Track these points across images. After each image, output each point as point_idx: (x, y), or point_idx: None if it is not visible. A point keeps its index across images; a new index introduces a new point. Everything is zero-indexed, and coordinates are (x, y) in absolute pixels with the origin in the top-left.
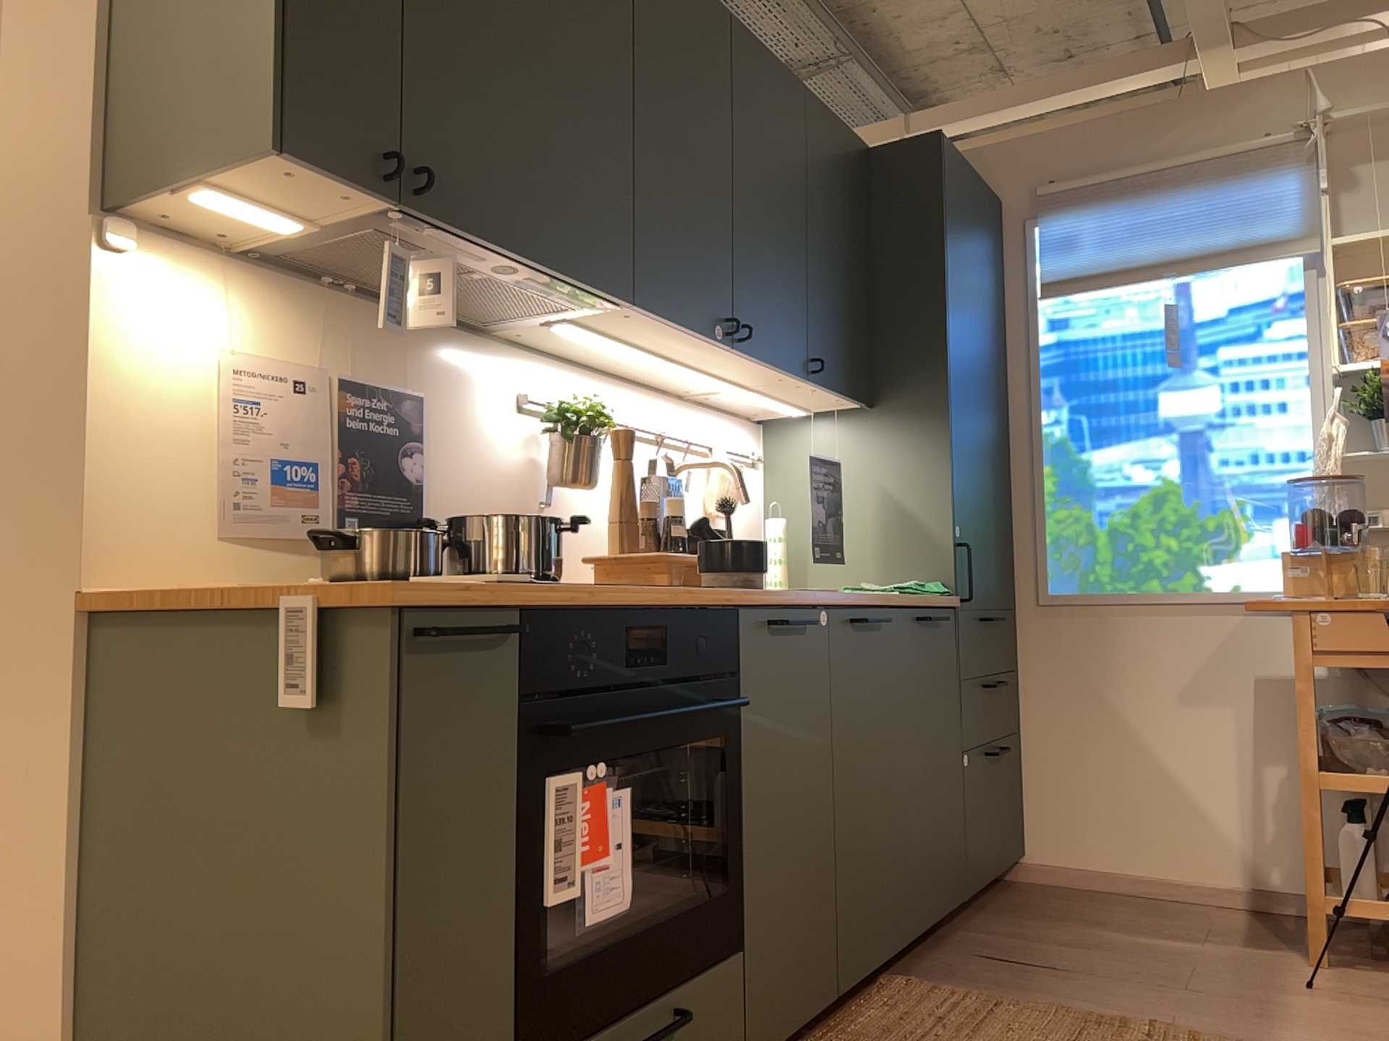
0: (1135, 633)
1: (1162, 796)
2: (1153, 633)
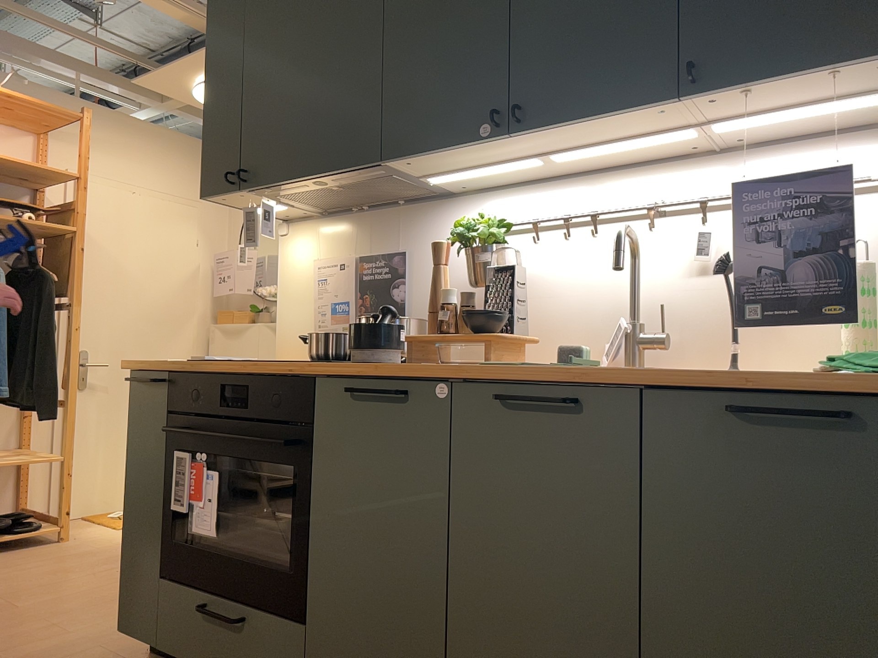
0: None
1: None
2: None
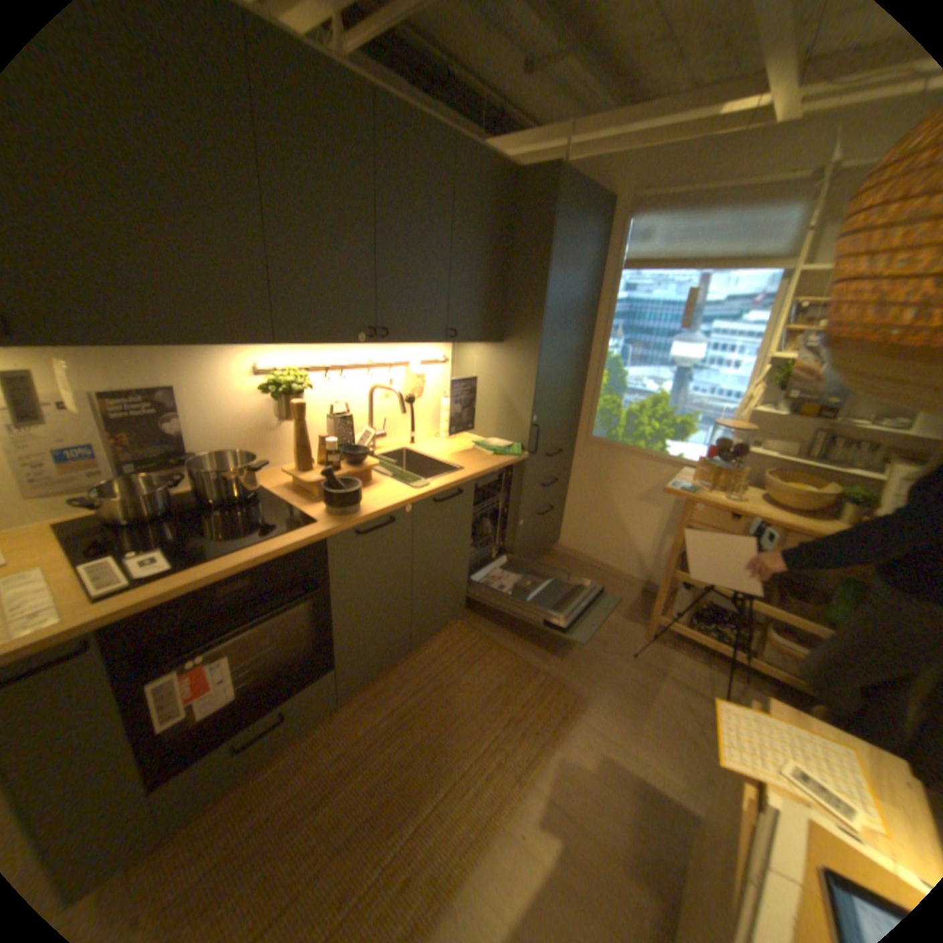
0: (626, 464)
1: (619, 536)
2: (634, 466)
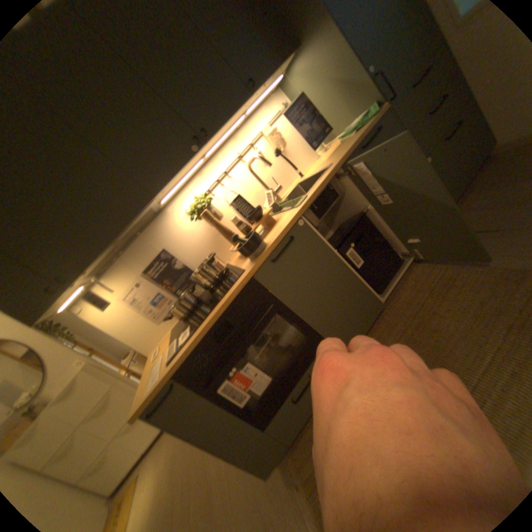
0: None
1: None
2: None
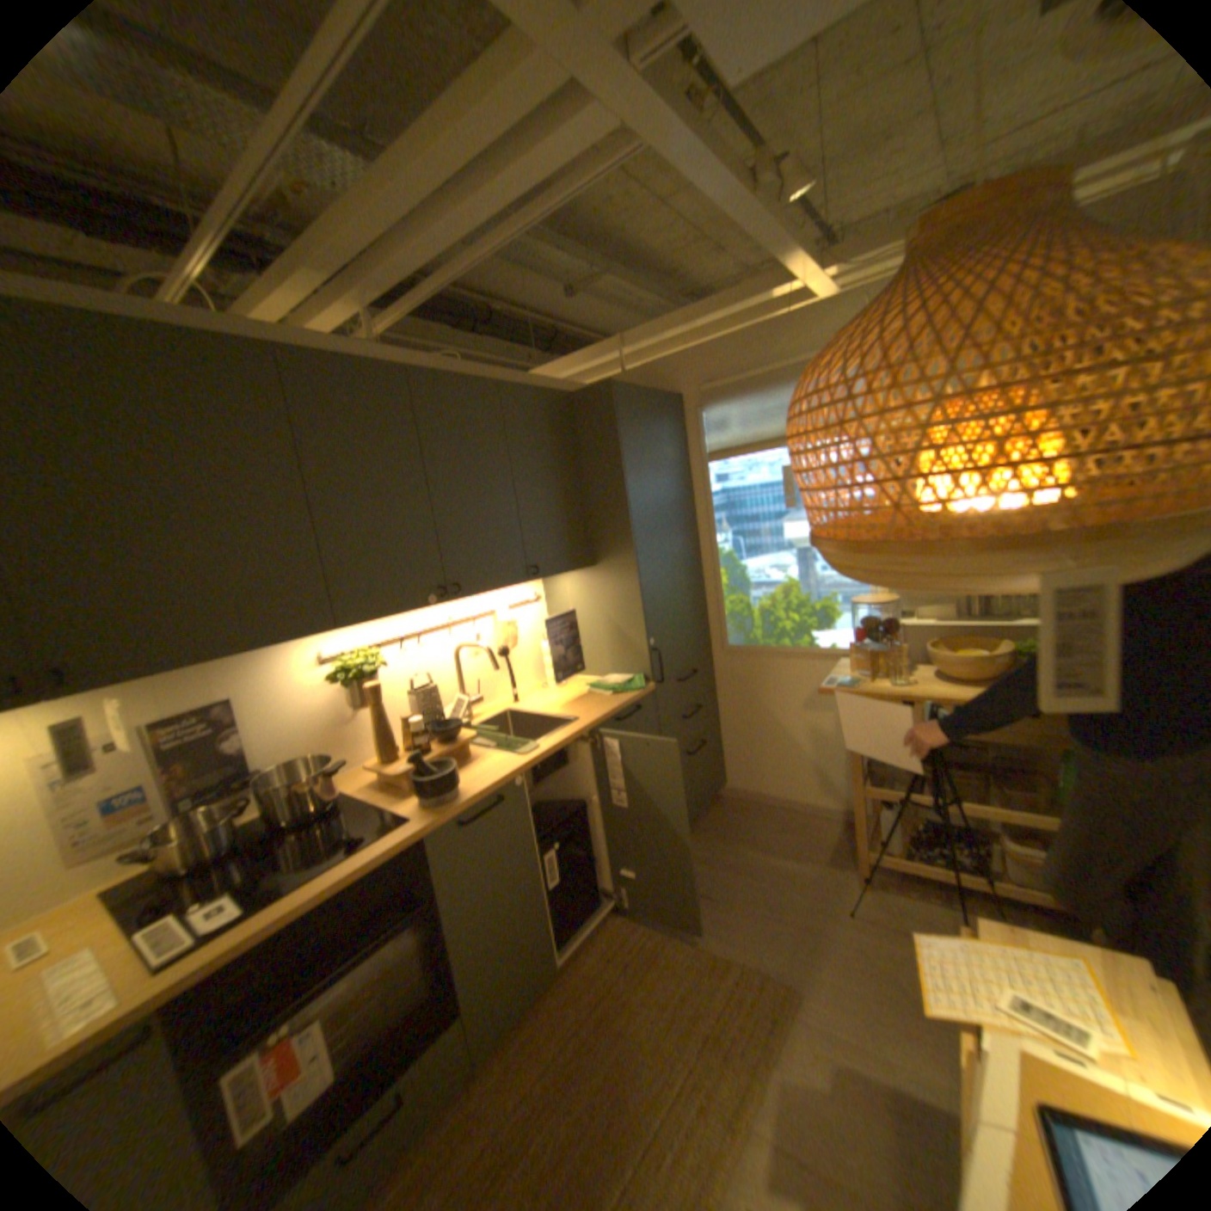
0: (777, 670)
1: (795, 760)
2: (787, 670)
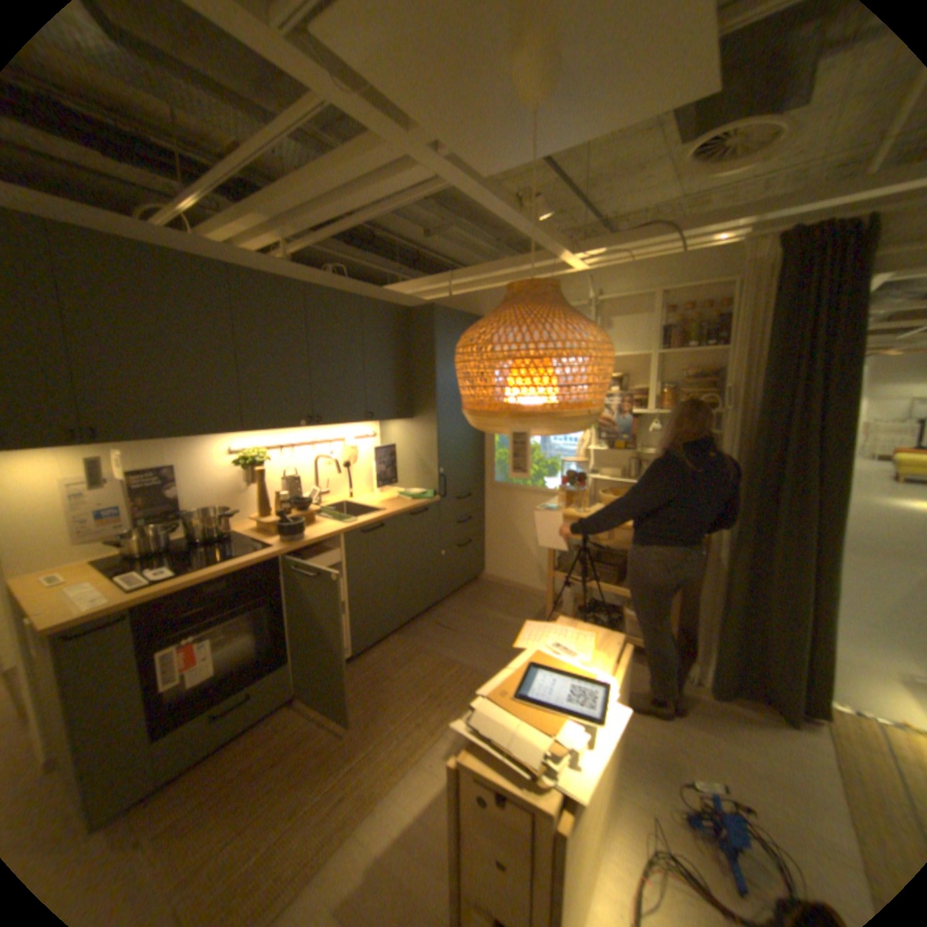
0: (522, 500)
1: (526, 559)
2: (527, 501)
